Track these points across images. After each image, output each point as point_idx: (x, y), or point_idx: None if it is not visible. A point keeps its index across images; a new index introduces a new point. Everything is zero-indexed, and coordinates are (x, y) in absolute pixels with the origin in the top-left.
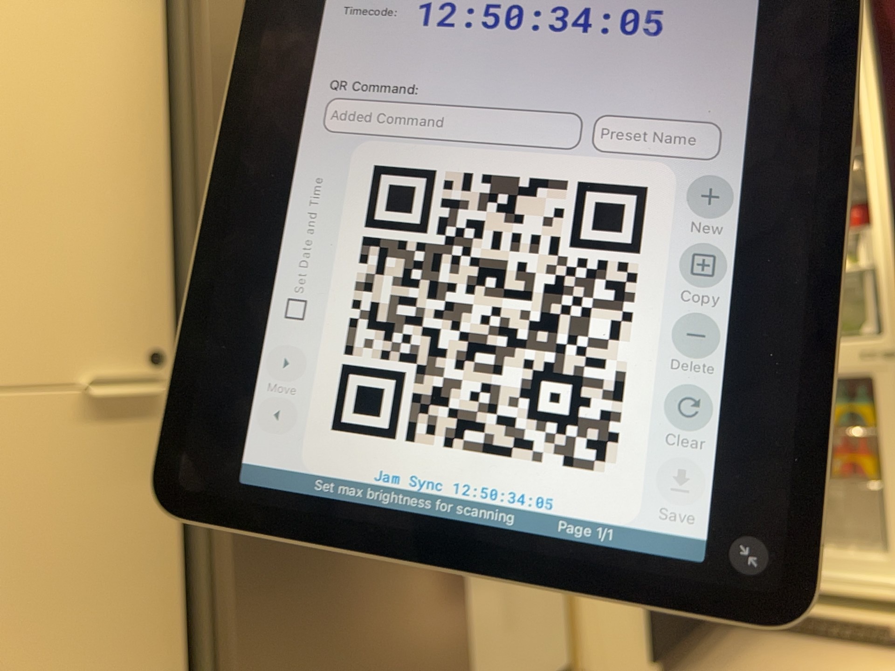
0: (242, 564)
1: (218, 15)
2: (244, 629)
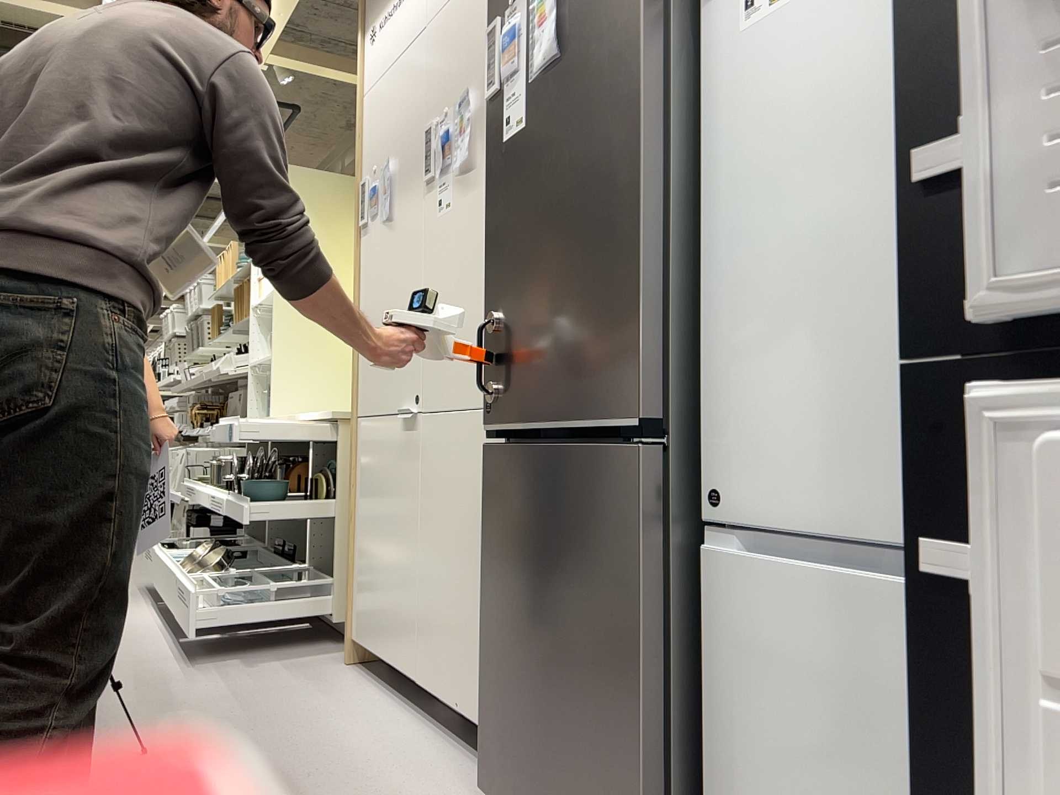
0: (487, 536)
1: (491, 139)
2: (486, 582)
